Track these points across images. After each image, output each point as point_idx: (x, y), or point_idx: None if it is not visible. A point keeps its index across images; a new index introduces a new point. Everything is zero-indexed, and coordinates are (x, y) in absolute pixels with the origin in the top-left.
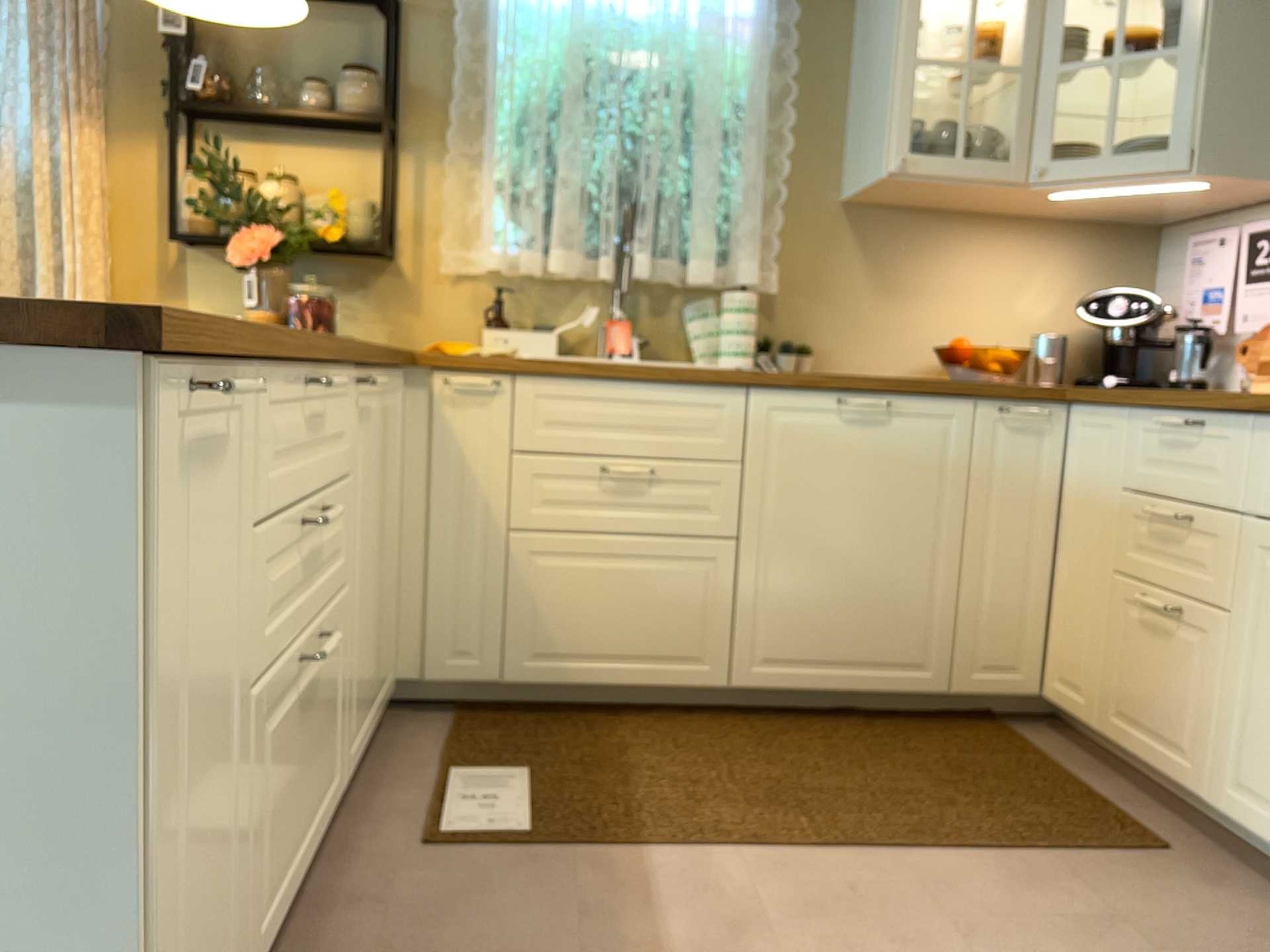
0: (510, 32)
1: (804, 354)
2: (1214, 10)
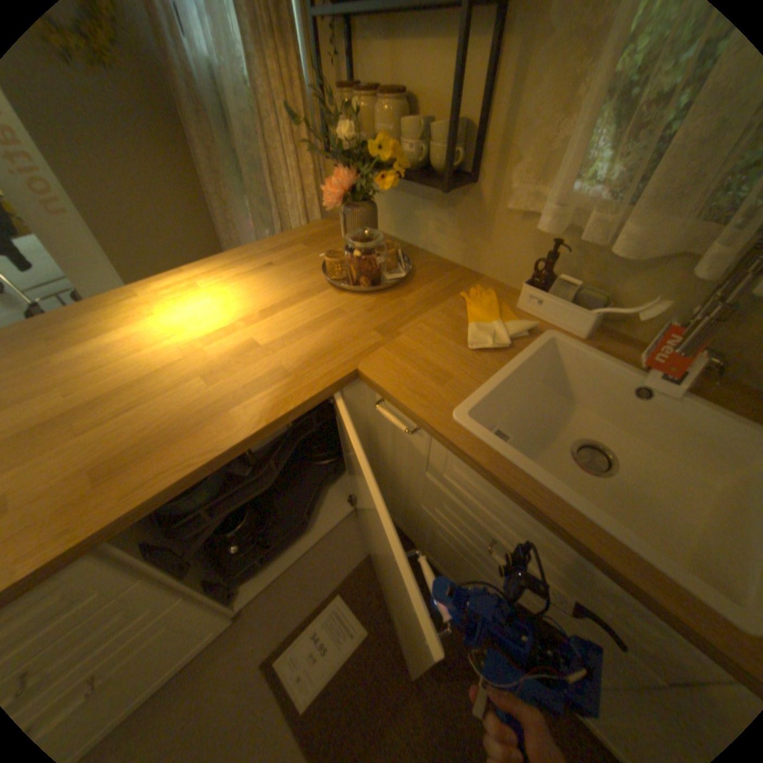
0: None
1: None
2: None
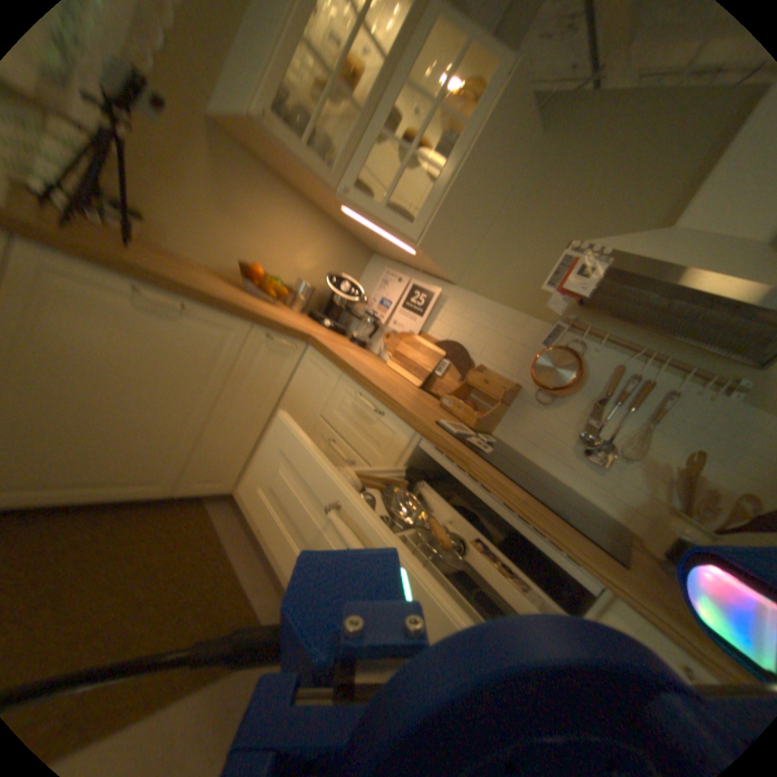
0: None
1: (131, 215)
2: (465, 159)
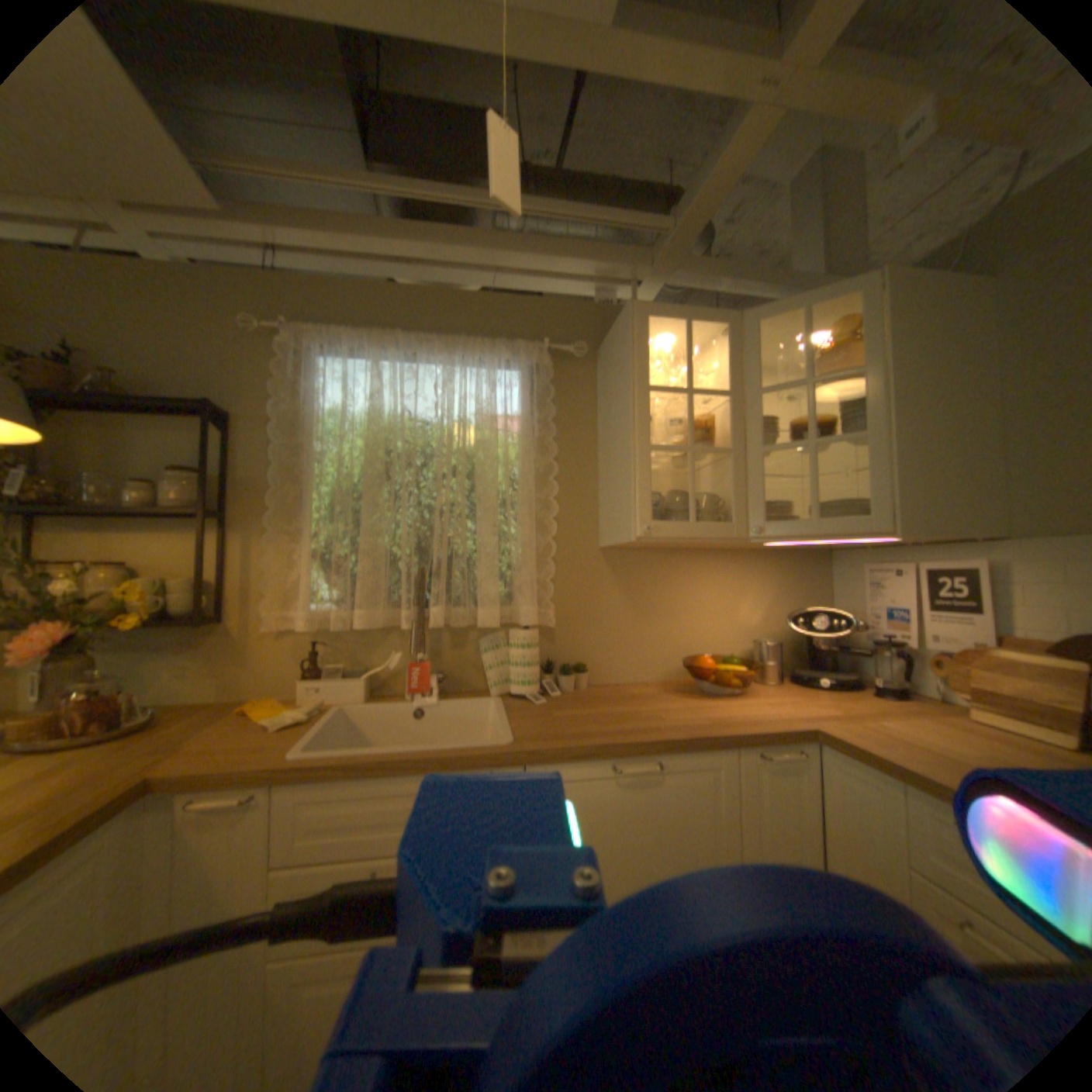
0: (319, 434)
1: (580, 672)
2: (895, 404)
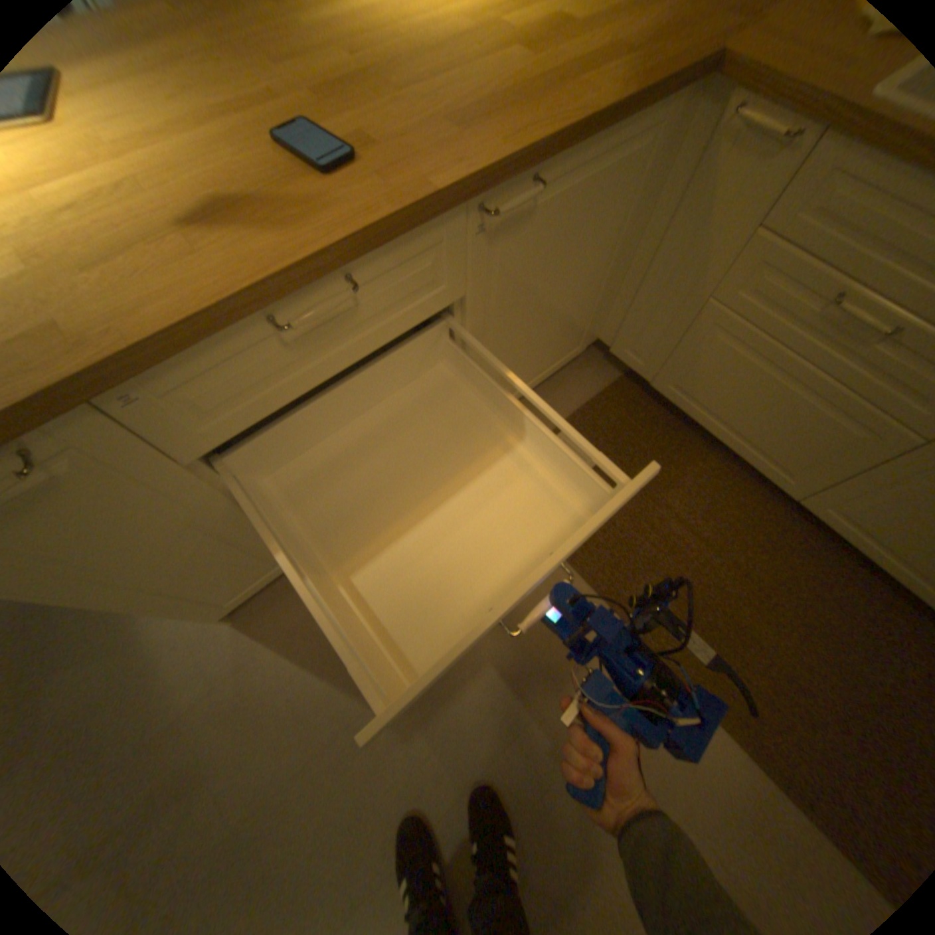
0: None
1: None
2: None
